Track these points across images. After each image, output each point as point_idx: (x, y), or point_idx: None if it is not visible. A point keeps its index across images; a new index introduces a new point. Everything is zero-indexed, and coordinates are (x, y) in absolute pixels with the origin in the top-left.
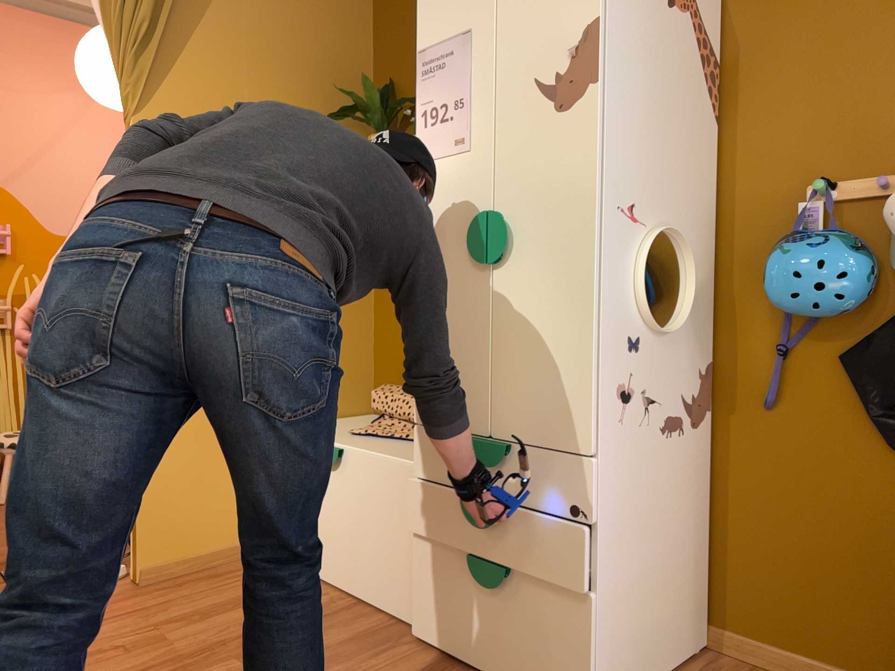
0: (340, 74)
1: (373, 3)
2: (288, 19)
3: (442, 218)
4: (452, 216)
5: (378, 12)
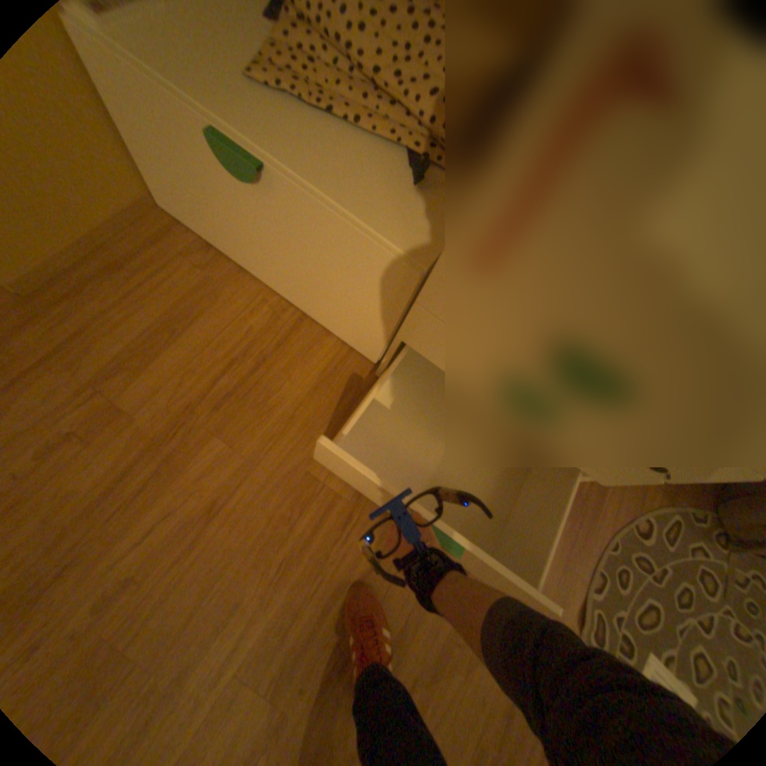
0: None
1: None
2: None
3: None
4: None
5: None
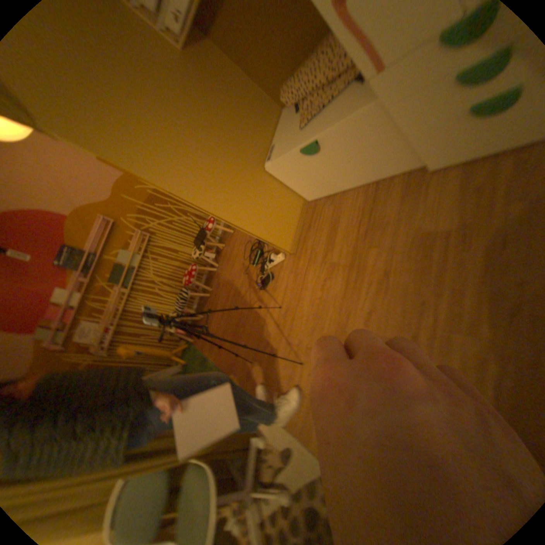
0: None
1: None
2: None
3: None
4: None
5: None
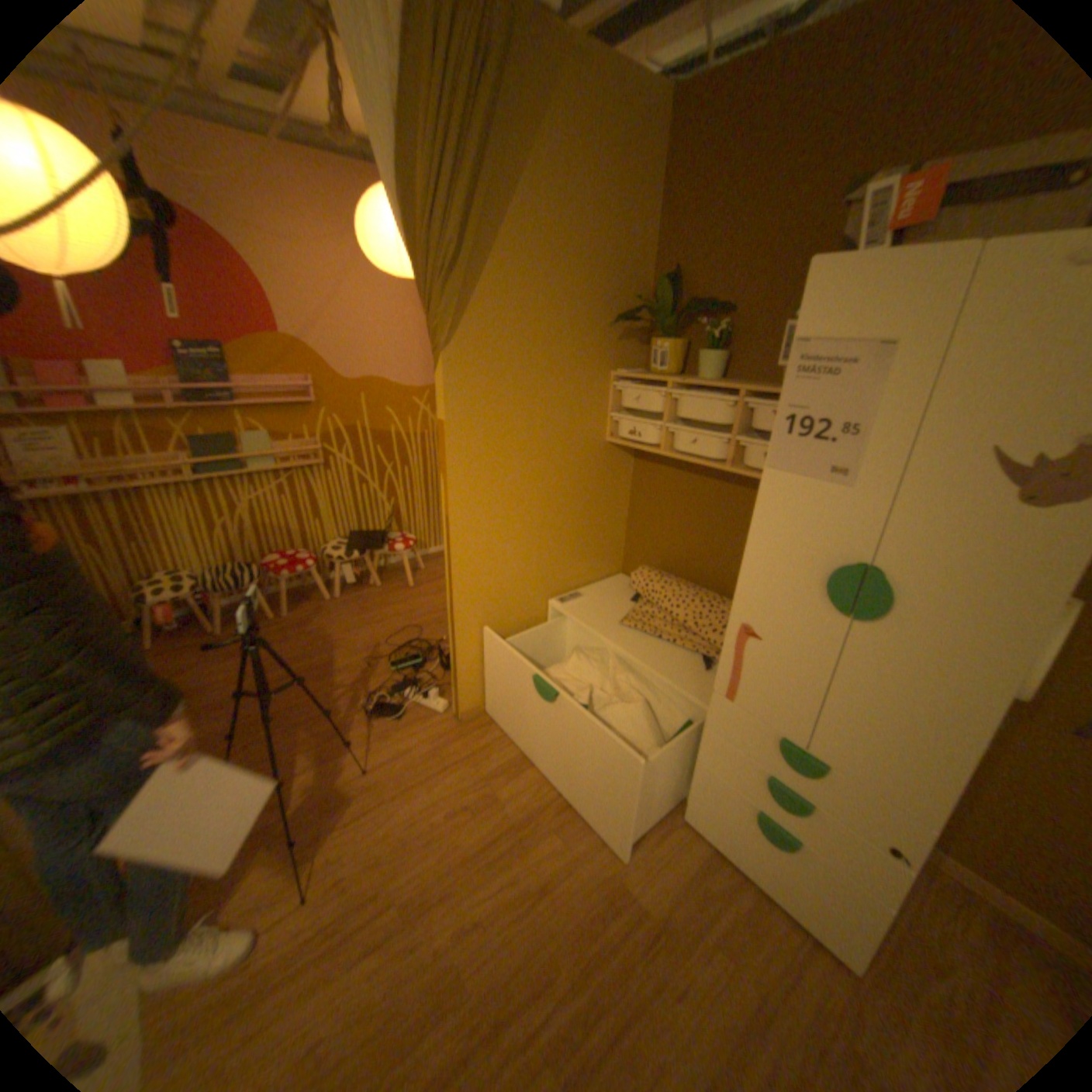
0: (625, 259)
1: (665, 161)
2: (582, 202)
3: (790, 539)
4: (806, 544)
5: (671, 175)
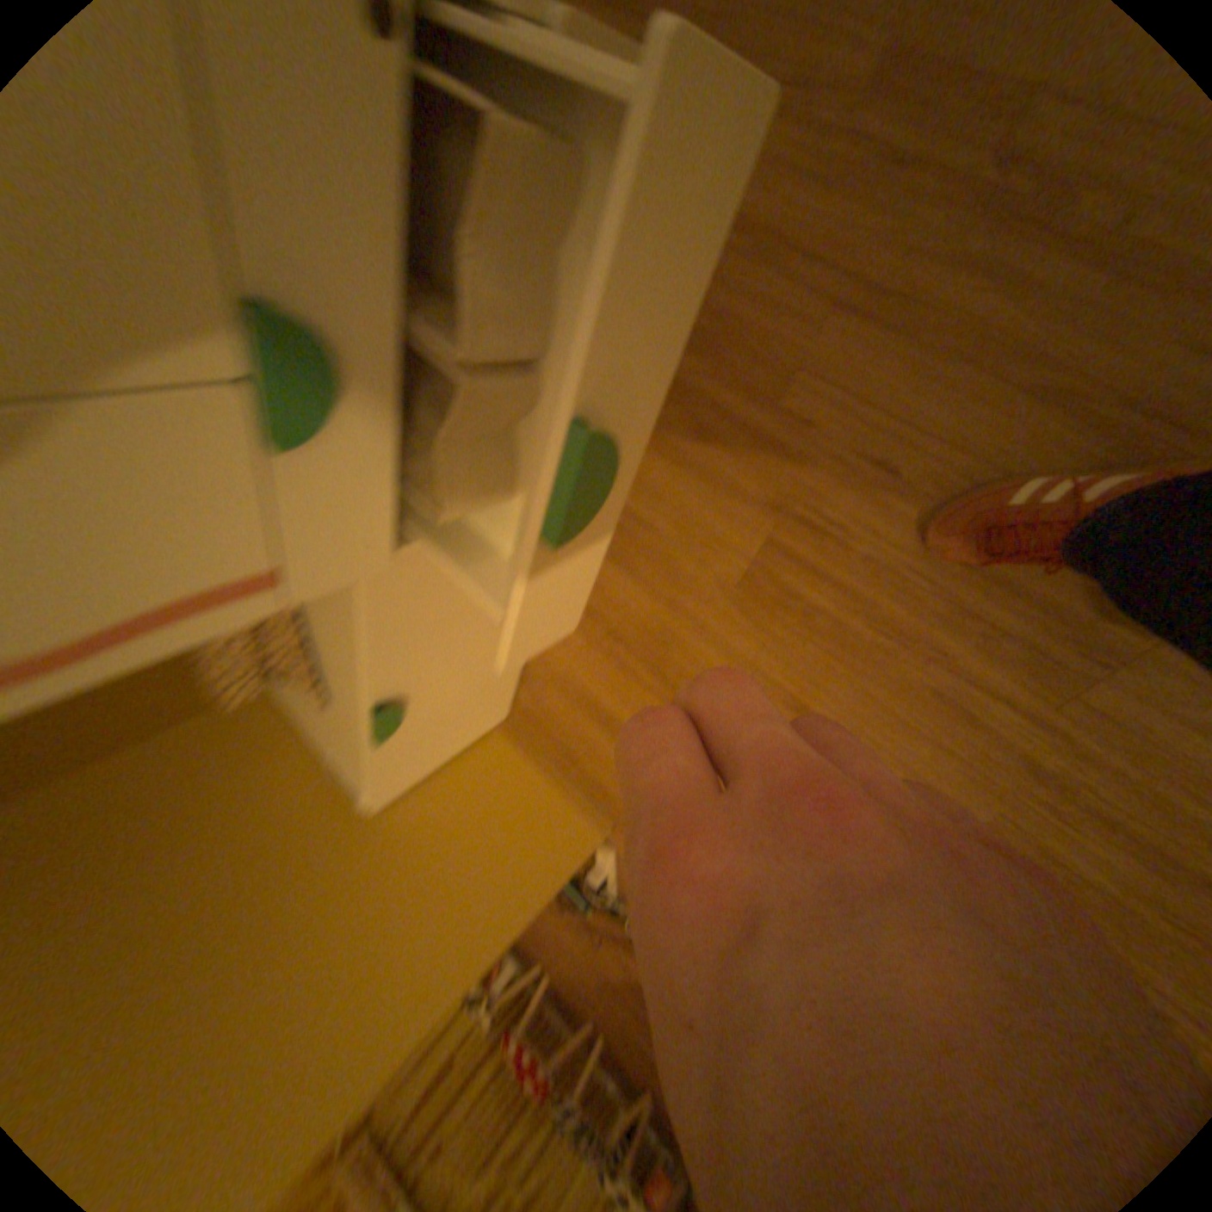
0: None
1: None
2: None
3: None
4: None
5: None
